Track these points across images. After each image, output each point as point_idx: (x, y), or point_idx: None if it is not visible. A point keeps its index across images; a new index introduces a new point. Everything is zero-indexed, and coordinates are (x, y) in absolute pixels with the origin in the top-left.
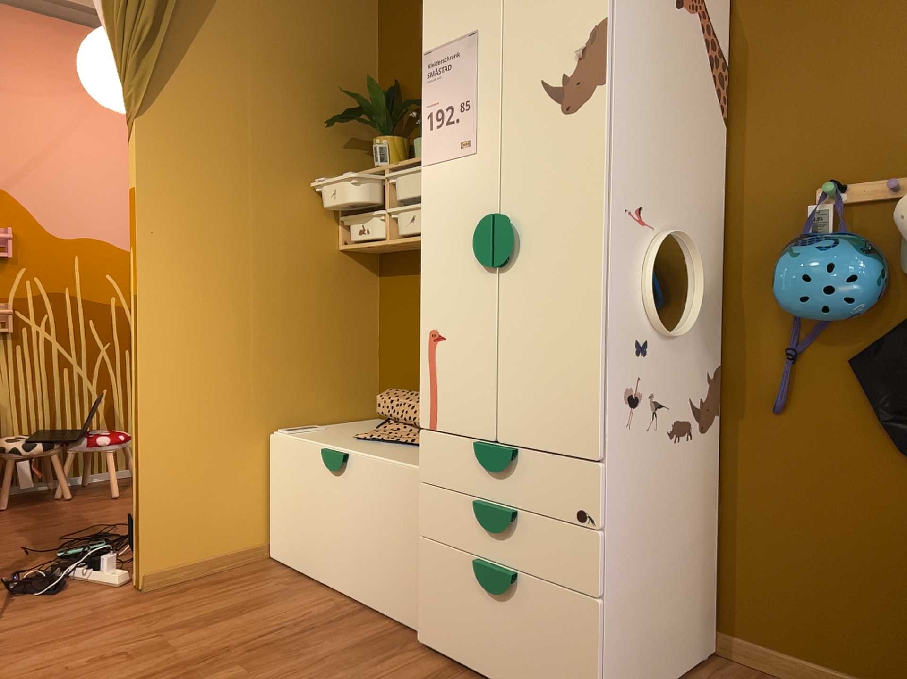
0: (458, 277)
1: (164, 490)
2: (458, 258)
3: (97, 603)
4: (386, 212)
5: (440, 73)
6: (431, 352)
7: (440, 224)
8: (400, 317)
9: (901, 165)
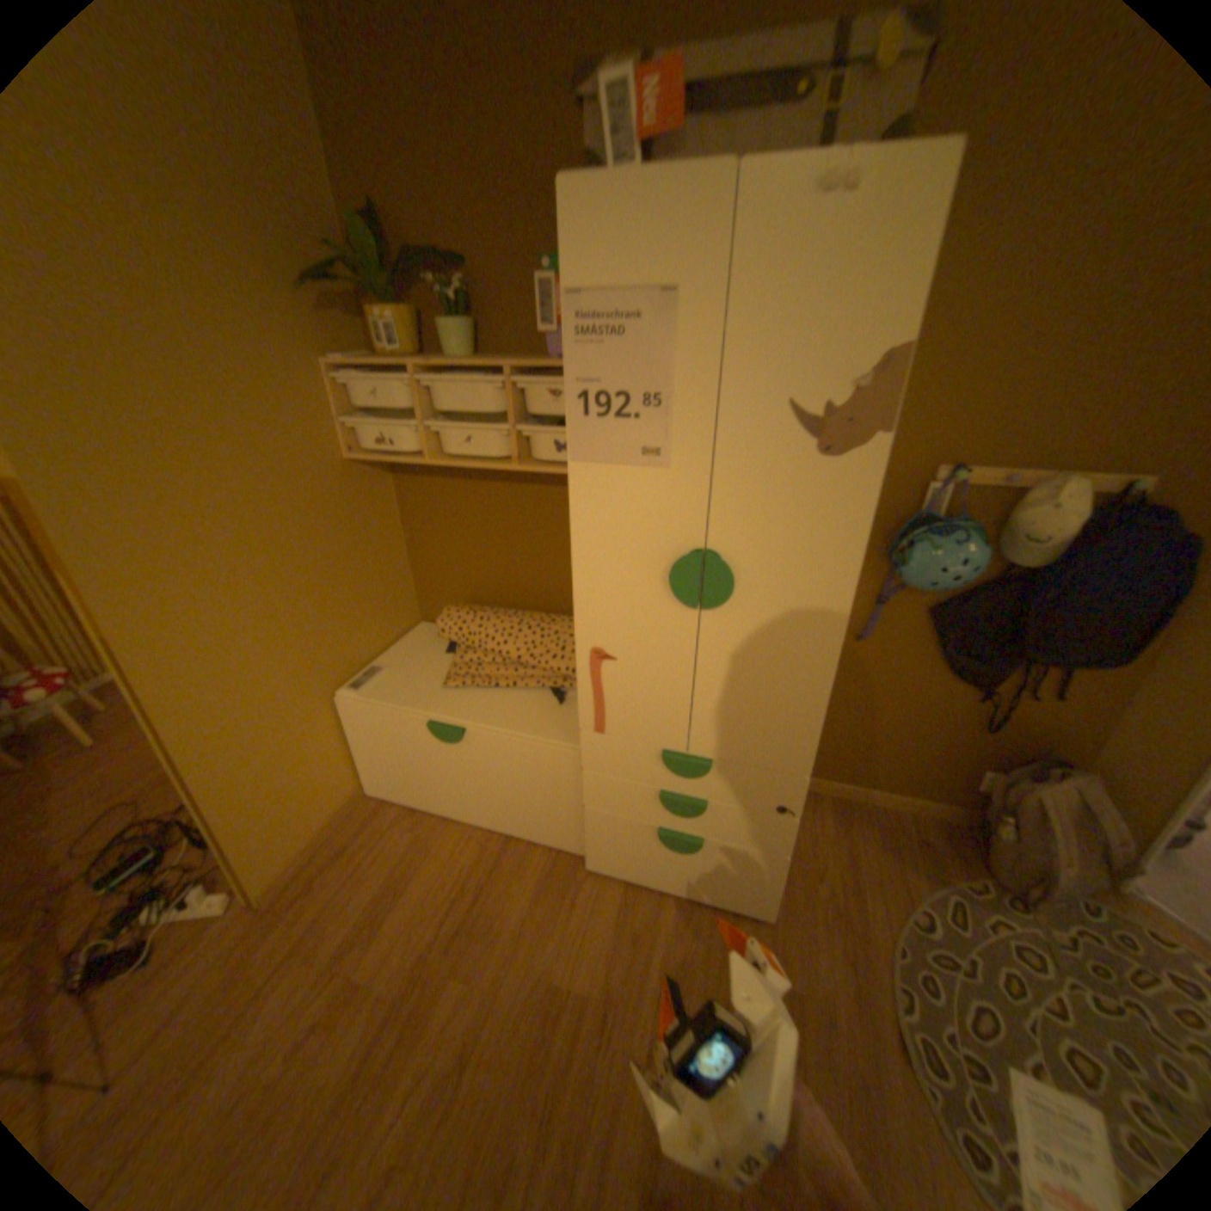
0: (635, 604)
1: (244, 817)
2: (636, 585)
3: (219, 953)
4: (419, 424)
5: (601, 334)
6: (594, 668)
7: (605, 541)
8: (433, 523)
9: (1021, 456)
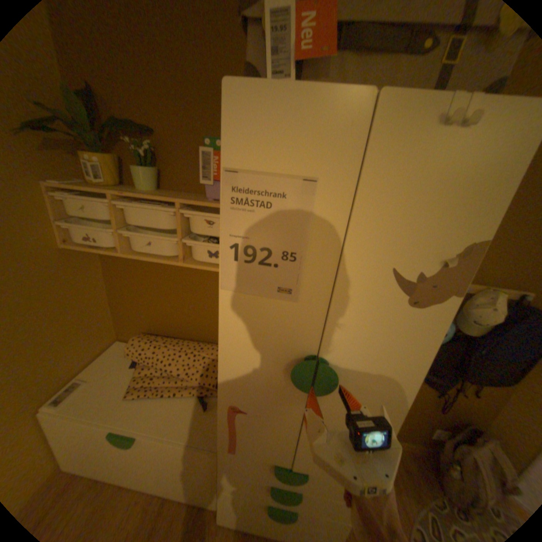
0: (264, 383)
1: None
2: (265, 372)
3: None
4: (114, 231)
5: (253, 204)
6: (230, 417)
7: (245, 343)
8: (126, 285)
9: None
